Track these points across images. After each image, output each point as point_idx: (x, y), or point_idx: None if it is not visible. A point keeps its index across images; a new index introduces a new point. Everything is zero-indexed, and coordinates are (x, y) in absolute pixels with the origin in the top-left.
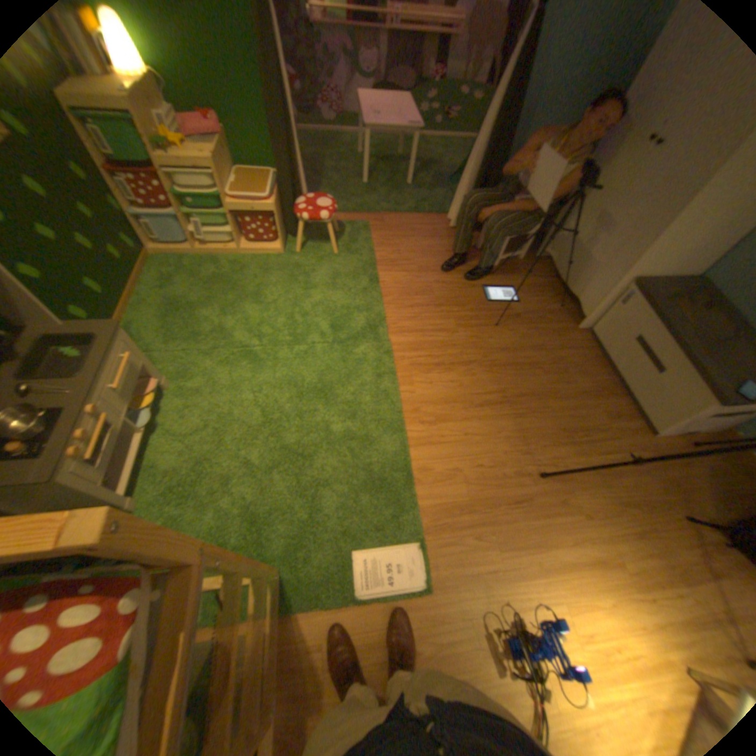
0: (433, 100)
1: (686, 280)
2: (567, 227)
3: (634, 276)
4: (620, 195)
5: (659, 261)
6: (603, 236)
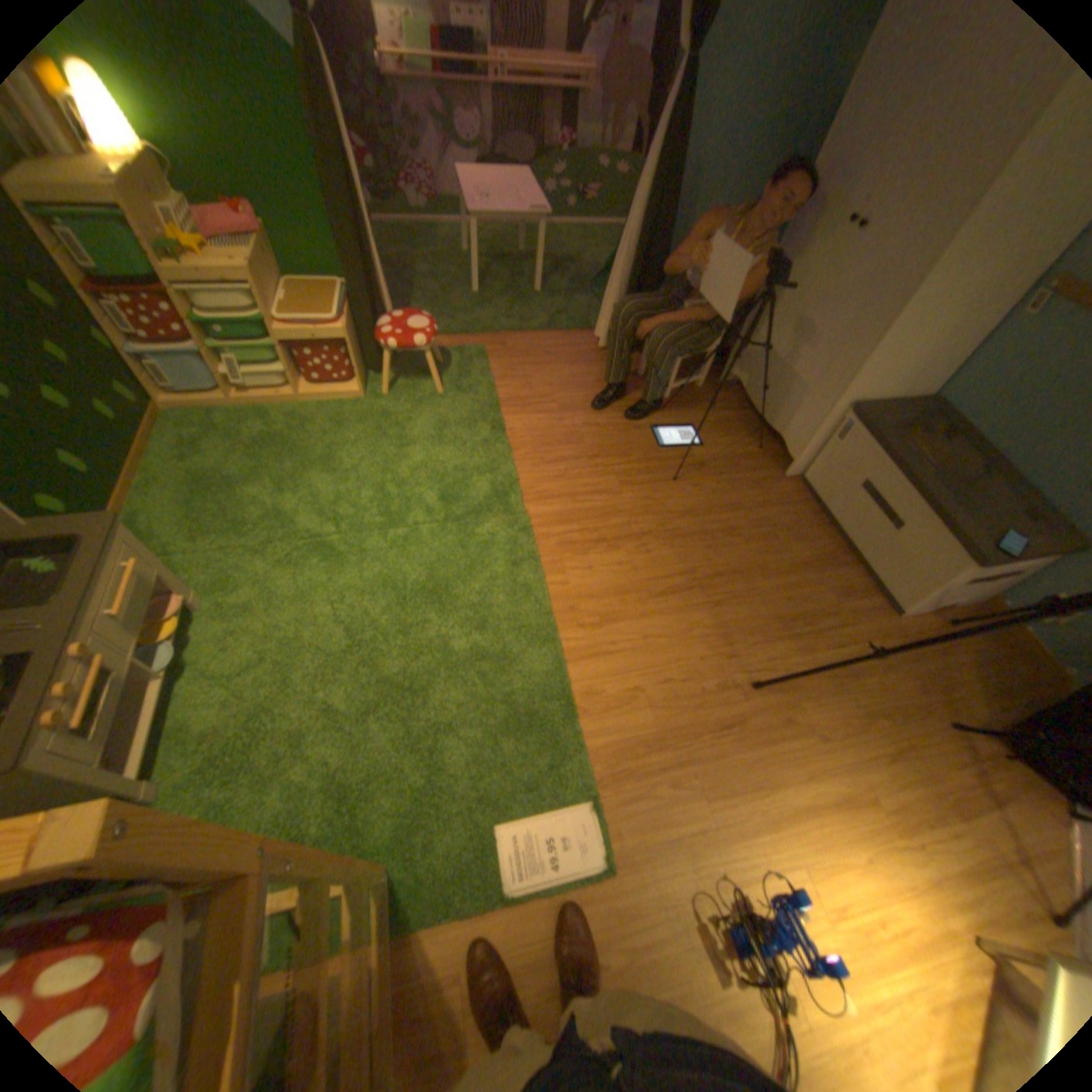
0: (562, 175)
1: (917, 403)
2: (756, 340)
3: (850, 401)
4: (820, 294)
5: (879, 380)
6: (805, 349)
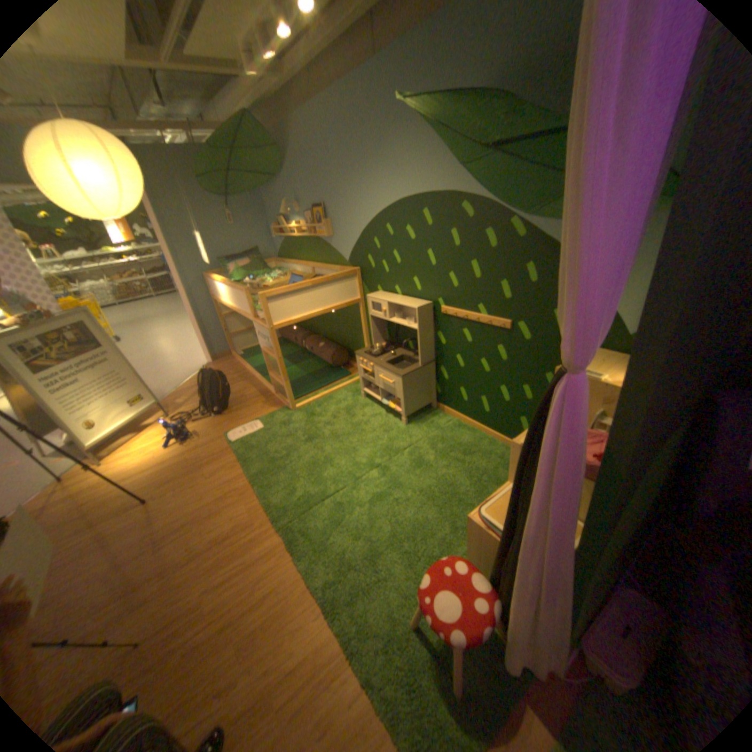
0: None
1: None
2: None
3: None
4: None
5: None
6: None
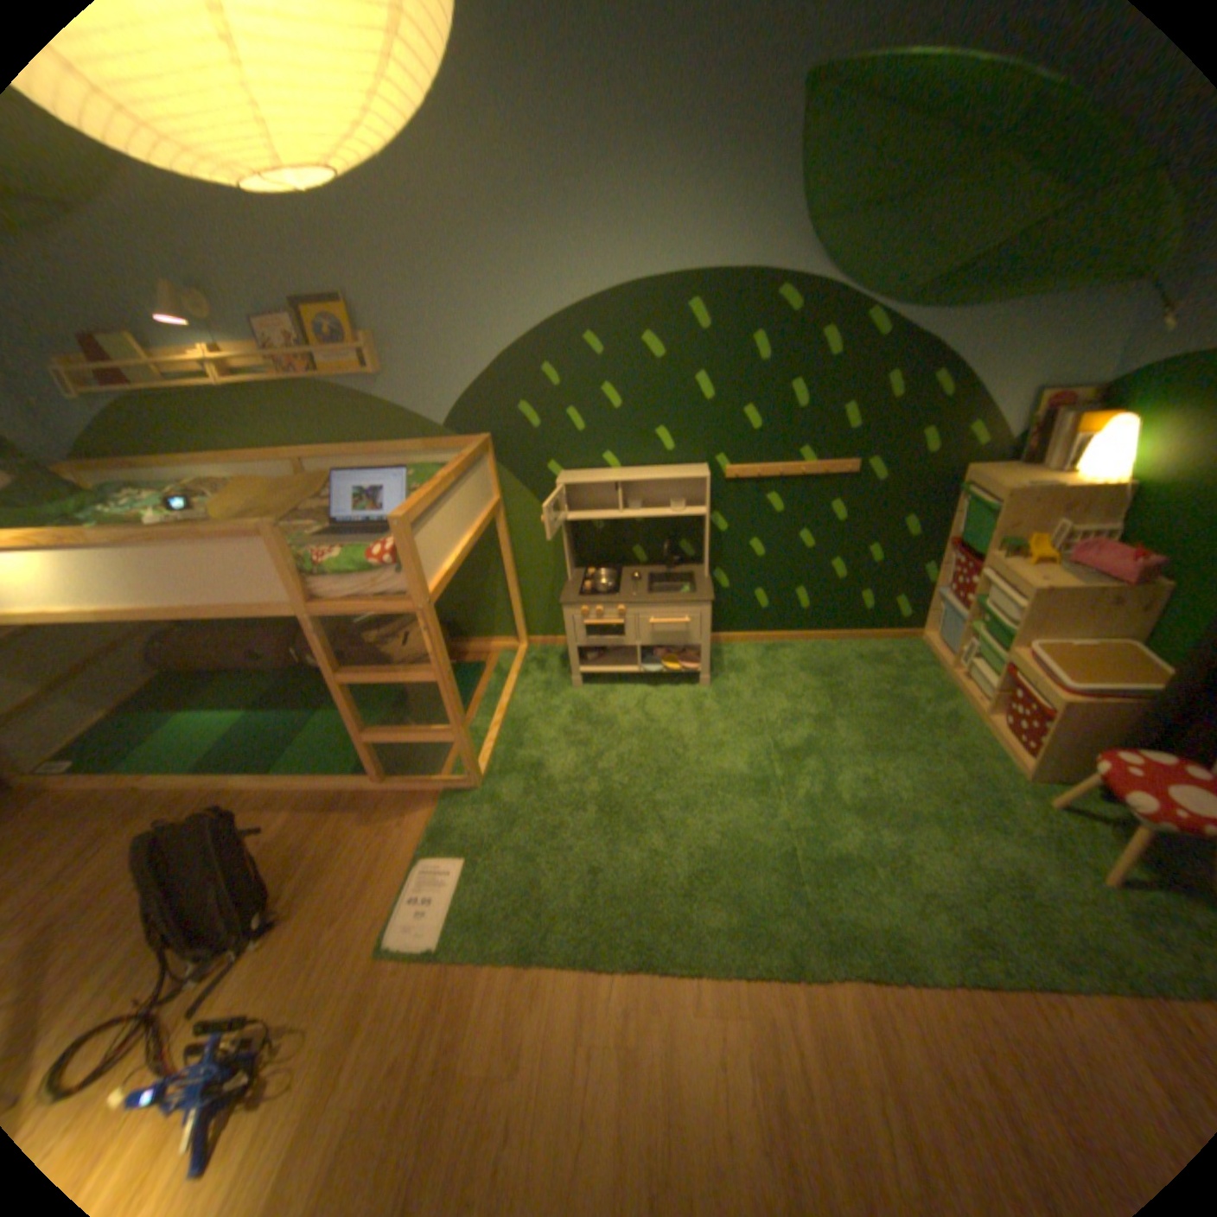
0: None
1: None
2: None
3: None
4: None
5: None
6: None
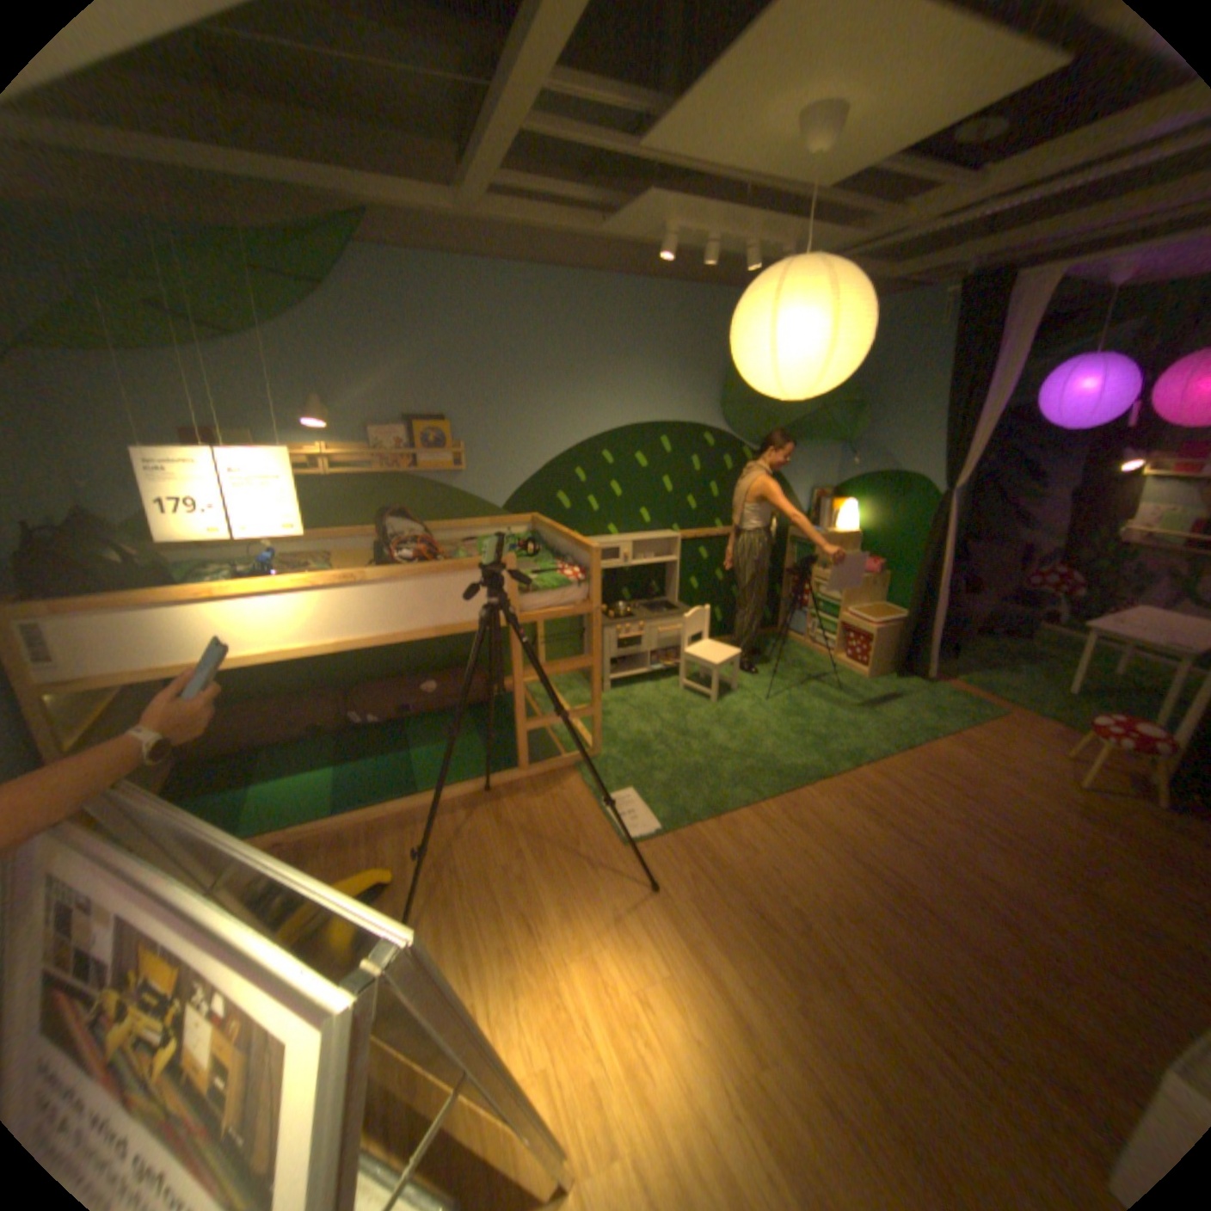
0: None
1: None
2: None
3: None
4: None
5: None
6: None
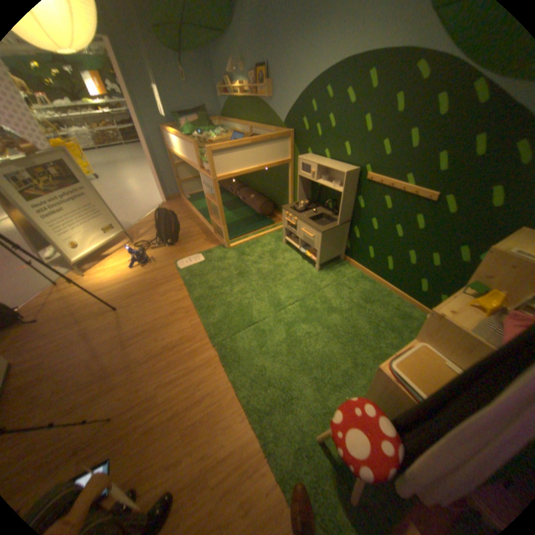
0: None
1: None
2: None
3: None
4: None
5: None
6: None
